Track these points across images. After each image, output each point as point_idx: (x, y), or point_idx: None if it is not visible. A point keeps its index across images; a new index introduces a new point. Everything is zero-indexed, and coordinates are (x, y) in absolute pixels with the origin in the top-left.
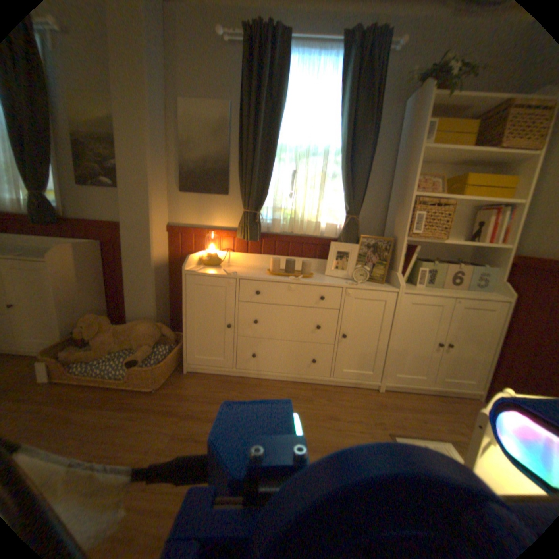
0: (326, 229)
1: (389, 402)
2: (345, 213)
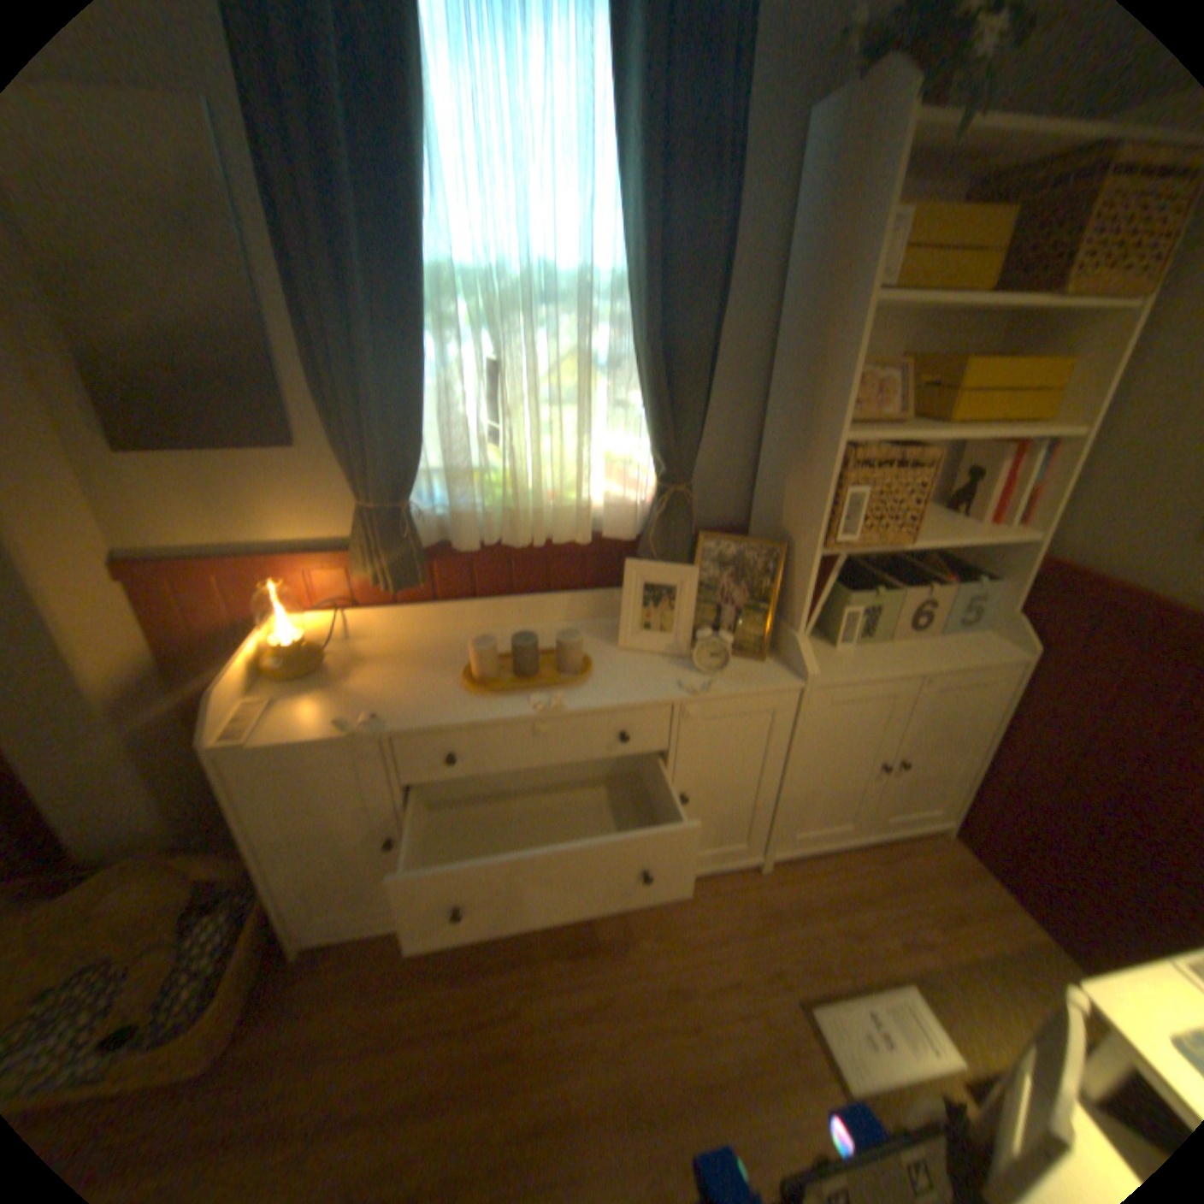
0: (608, 513)
1: (784, 899)
2: (656, 472)
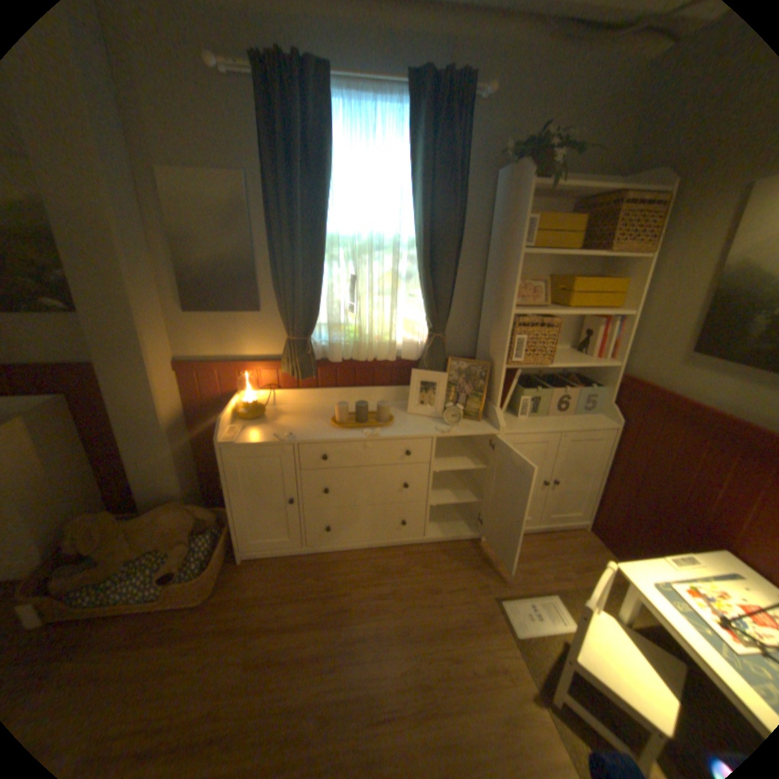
0: (404, 348)
1: (492, 554)
2: (427, 328)
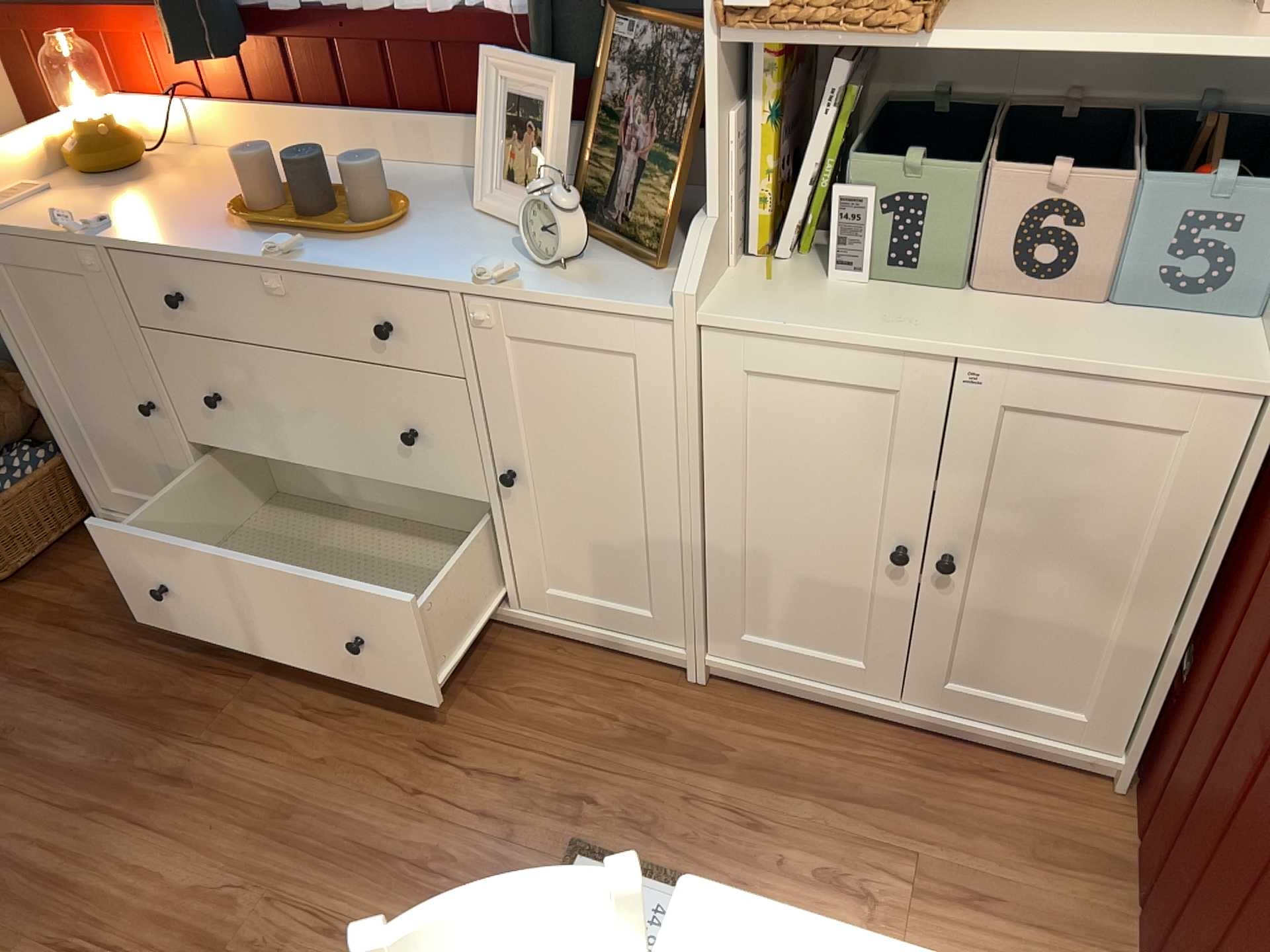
0: None
1: (690, 720)
2: None
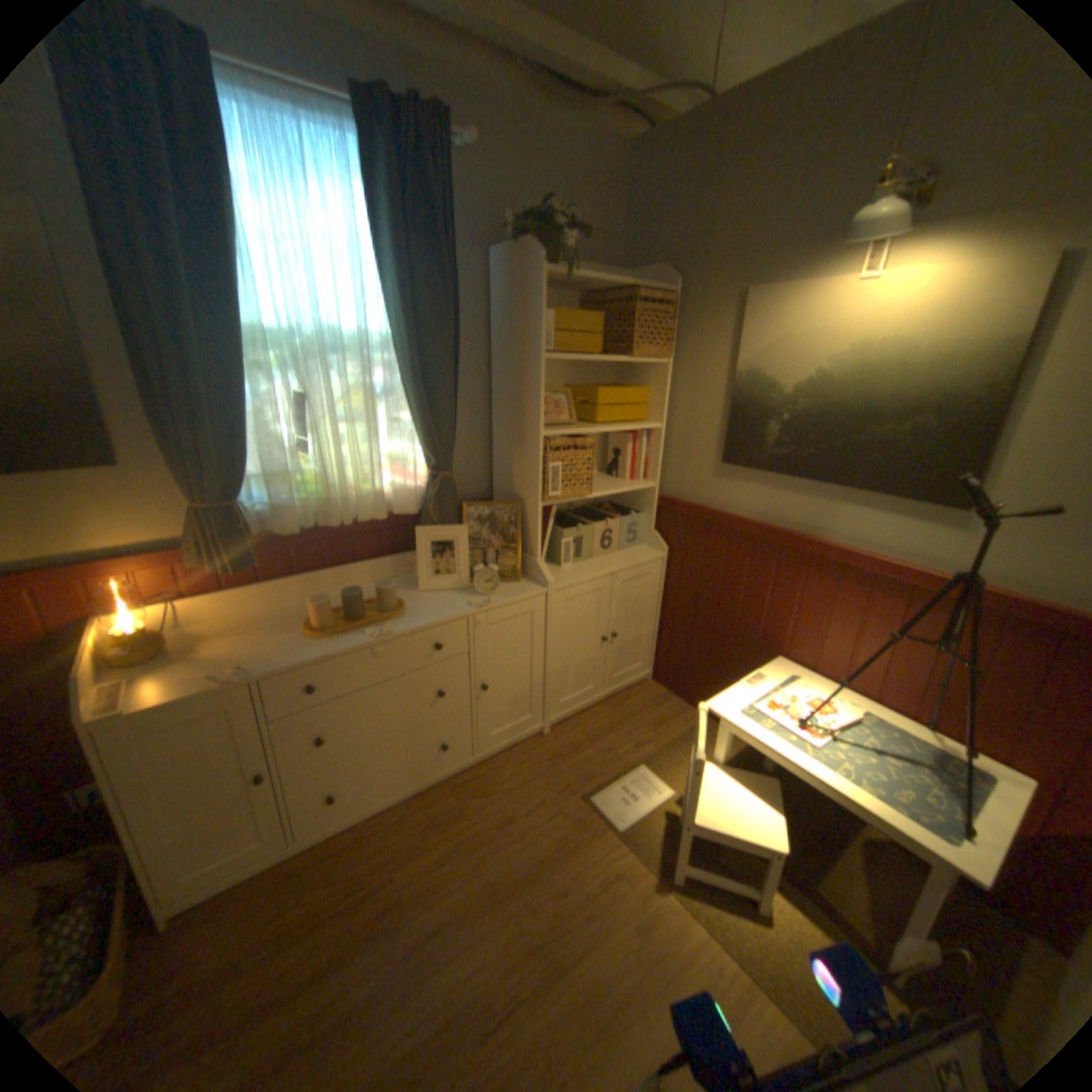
0: (395, 498)
1: (560, 746)
2: (427, 466)
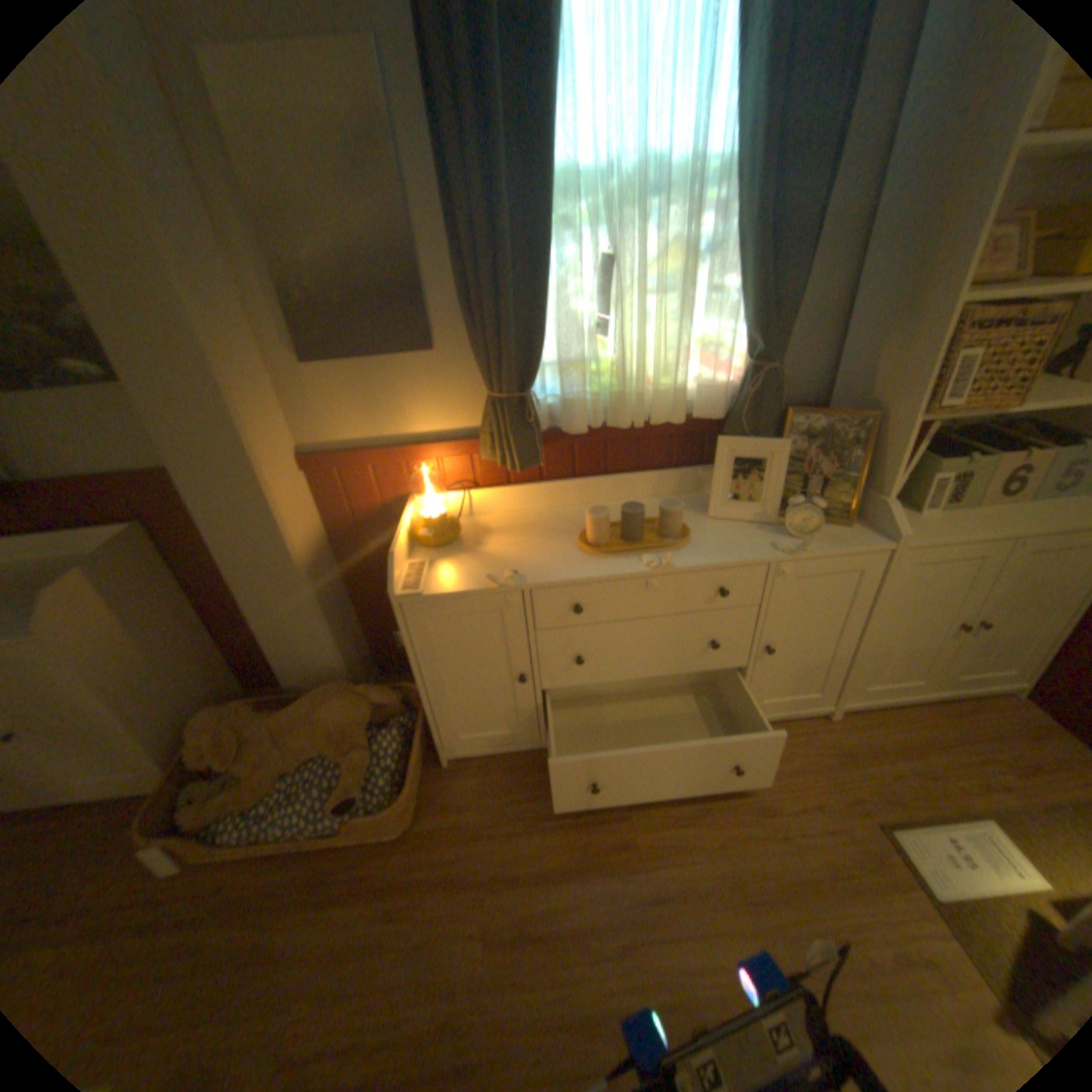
0: (697, 395)
1: (855, 743)
2: (749, 352)
